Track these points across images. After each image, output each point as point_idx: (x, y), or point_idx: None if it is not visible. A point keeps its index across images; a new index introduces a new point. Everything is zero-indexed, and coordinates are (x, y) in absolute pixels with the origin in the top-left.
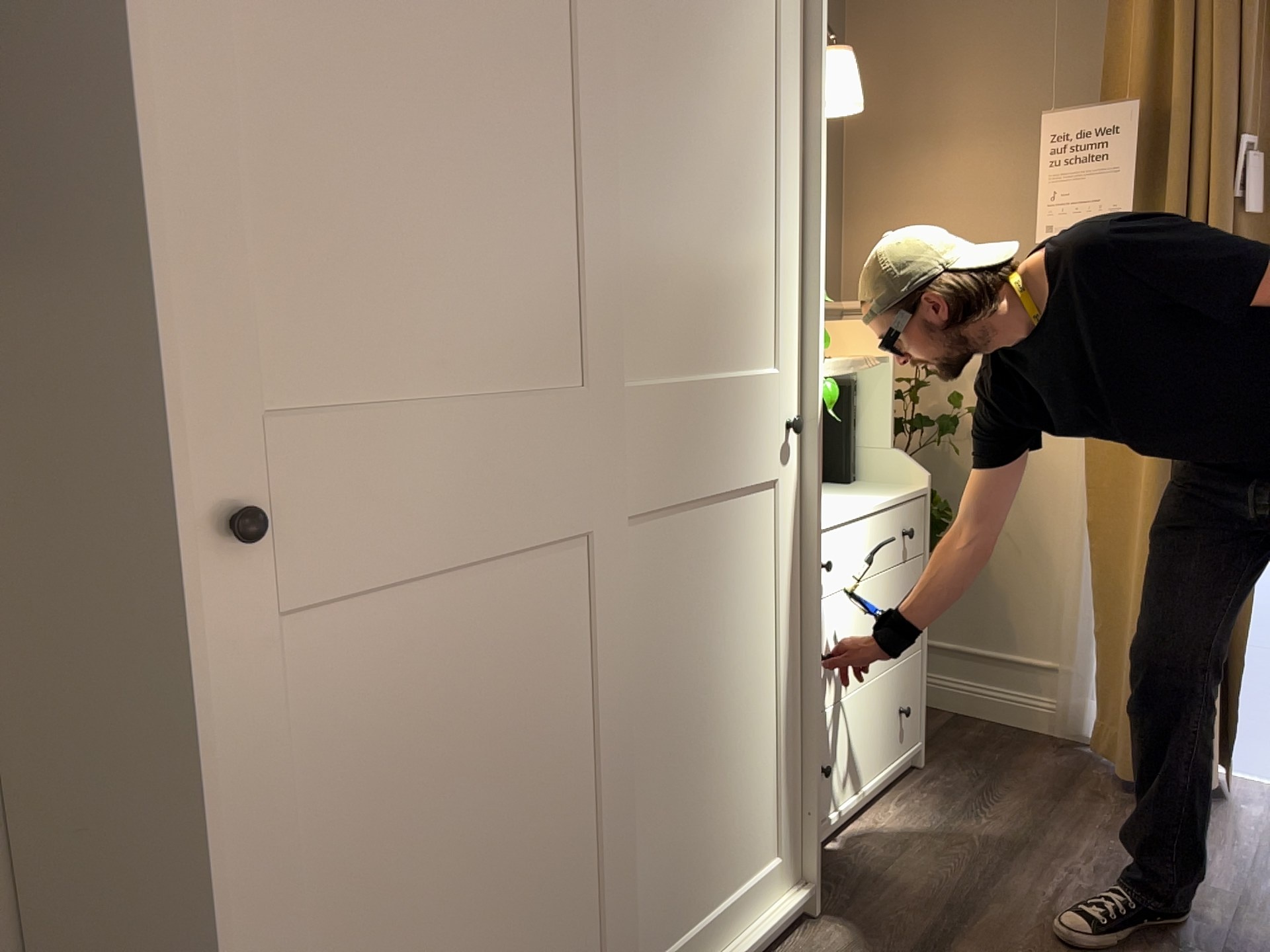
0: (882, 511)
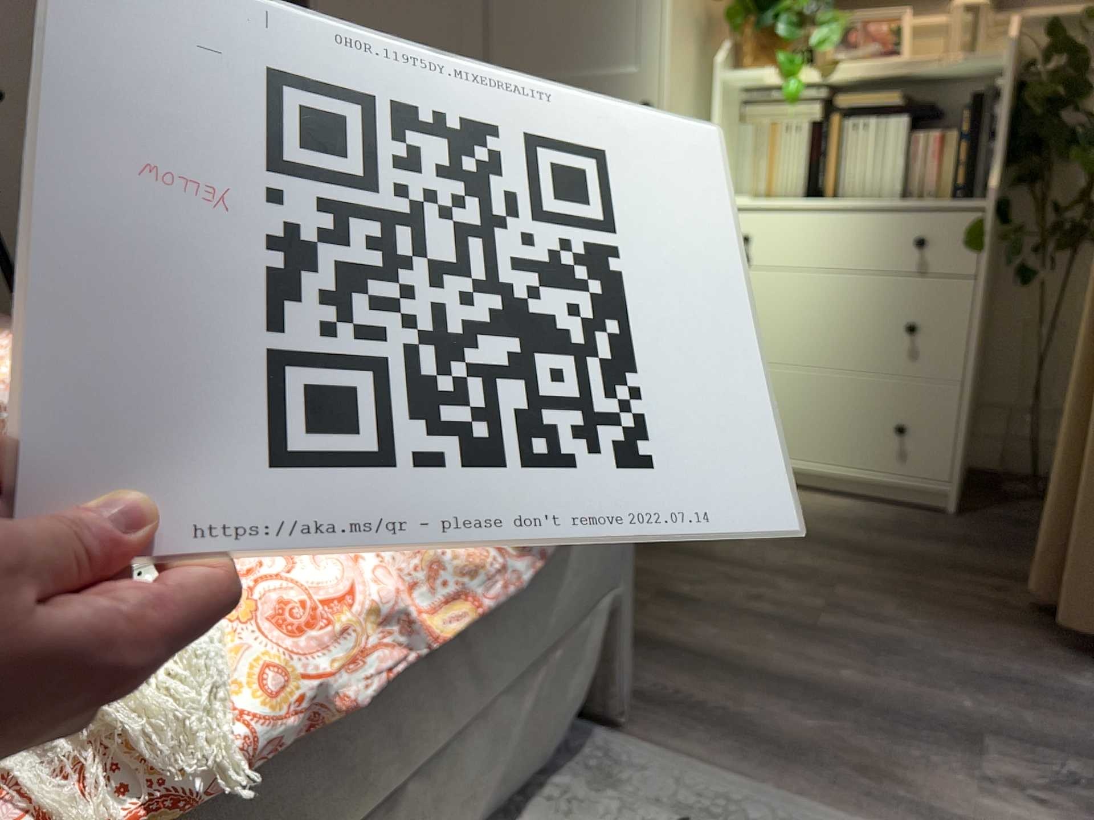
0: (865, 210)
